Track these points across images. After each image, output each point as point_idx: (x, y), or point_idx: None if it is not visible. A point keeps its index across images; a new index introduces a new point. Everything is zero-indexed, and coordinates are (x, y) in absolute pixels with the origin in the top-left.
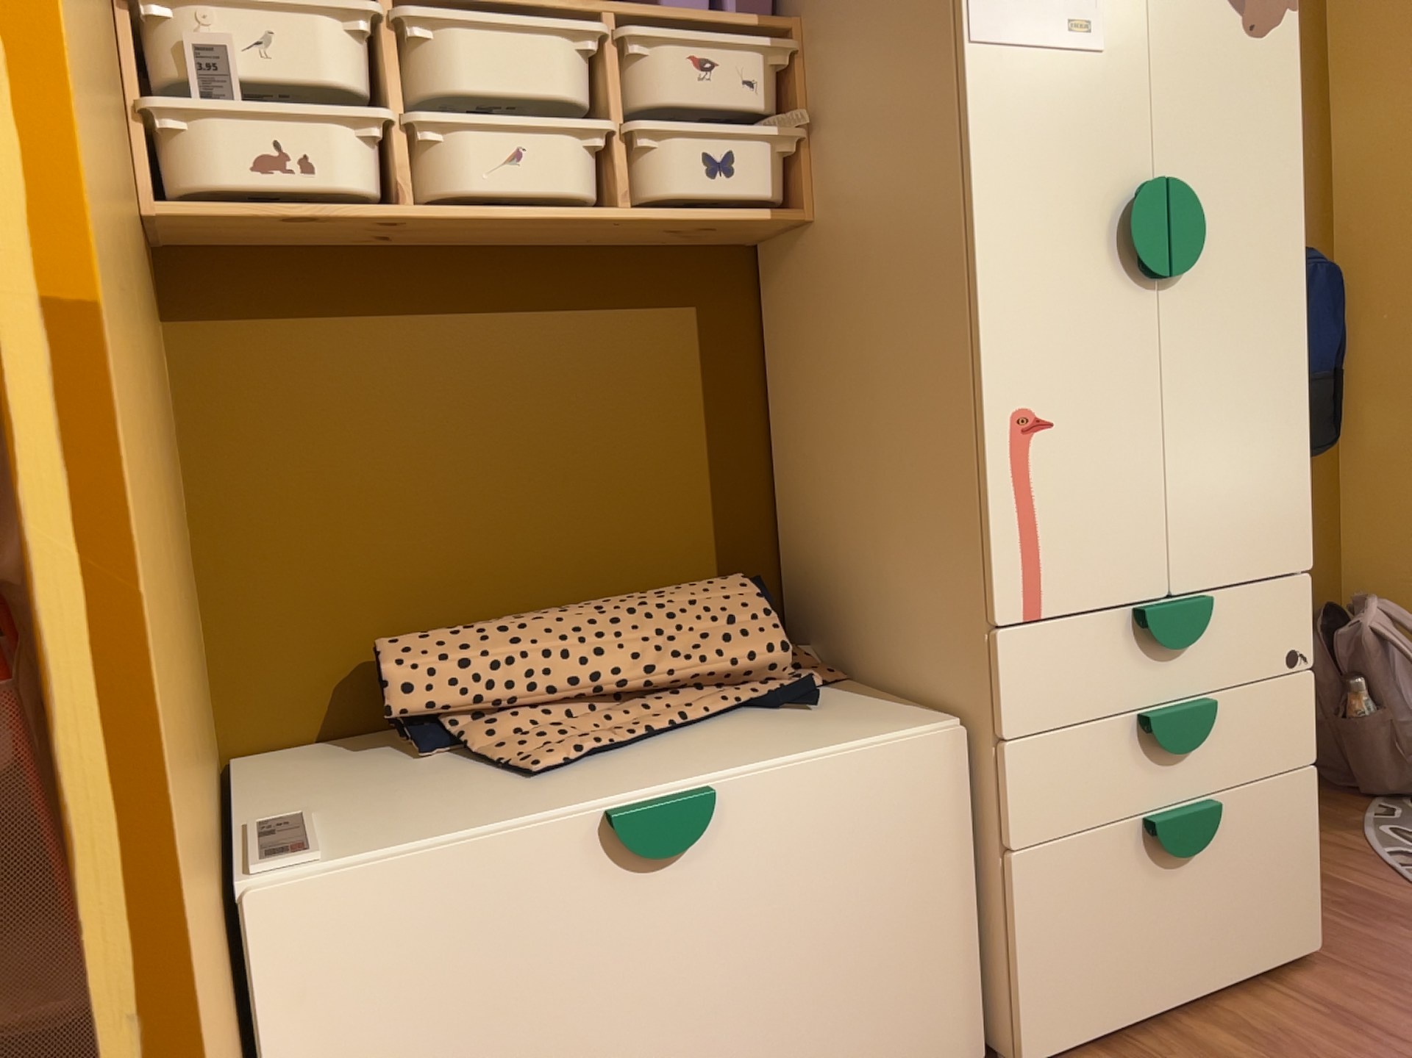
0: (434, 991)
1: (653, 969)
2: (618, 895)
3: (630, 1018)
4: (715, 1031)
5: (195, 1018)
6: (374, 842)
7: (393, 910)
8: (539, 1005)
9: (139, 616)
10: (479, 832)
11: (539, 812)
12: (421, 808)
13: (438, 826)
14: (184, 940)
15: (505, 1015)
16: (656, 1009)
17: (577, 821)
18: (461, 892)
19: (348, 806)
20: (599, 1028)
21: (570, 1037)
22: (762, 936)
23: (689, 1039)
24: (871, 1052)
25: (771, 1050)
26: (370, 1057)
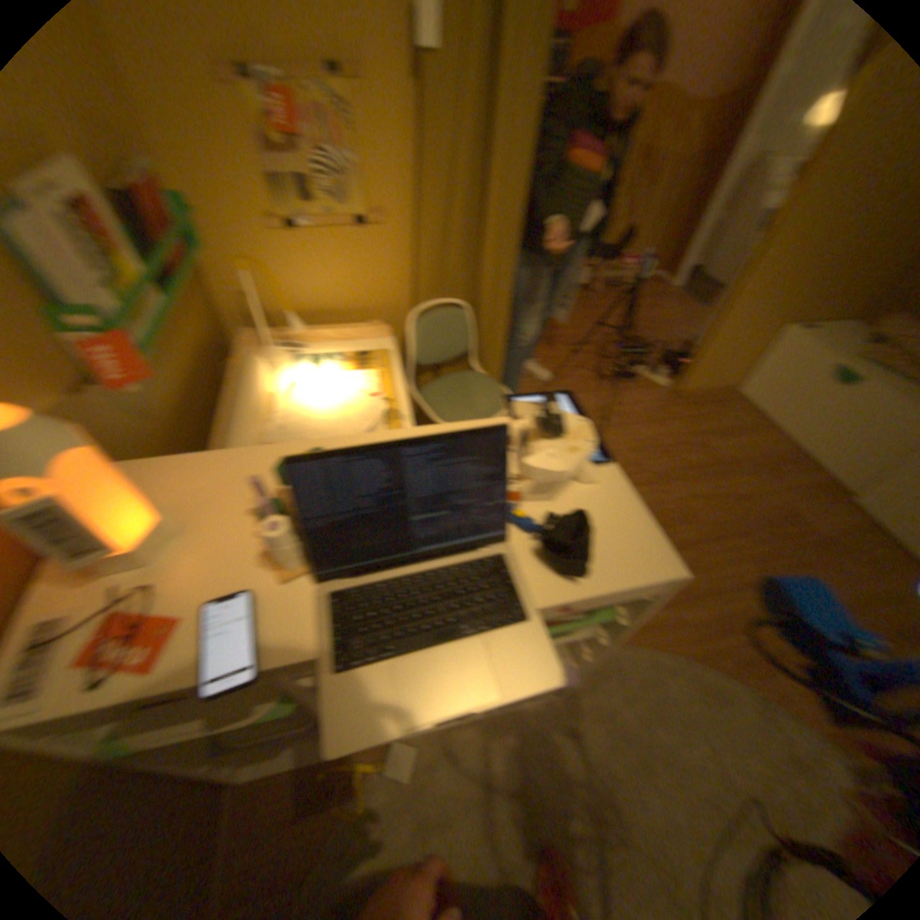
0: (796, 364)
1: (824, 397)
2: (833, 379)
3: (813, 400)
4: (822, 419)
5: (738, 311)
6: (817, 335)
7: (803, 345)
8: (805, 382)
9: (766, 263)
10: (828, 347)
11: (841, 353)
12: (837, 340)
13: (828, 342)
14: (743, 302)
15: (799, 378)
16: (818, 404)
17: (841, 359)
18: (813, 352)
19: (835, 332)
20: (808, 396)
21: (803, 393)
22: (846, 414)
23: (817, 415)
24: (840, 459)
25: (826, 435)
26: (781, 364)
